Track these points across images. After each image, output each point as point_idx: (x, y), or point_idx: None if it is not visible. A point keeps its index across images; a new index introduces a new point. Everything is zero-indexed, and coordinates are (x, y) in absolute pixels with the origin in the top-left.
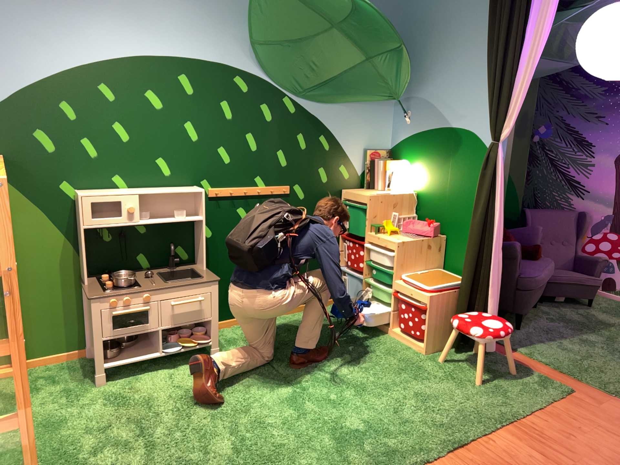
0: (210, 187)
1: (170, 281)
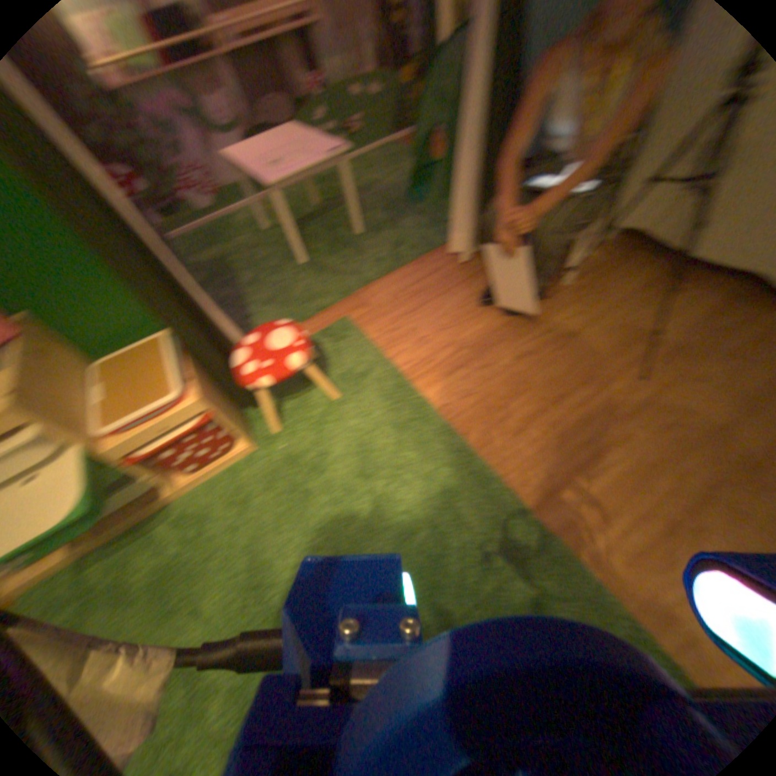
0: None
1: None
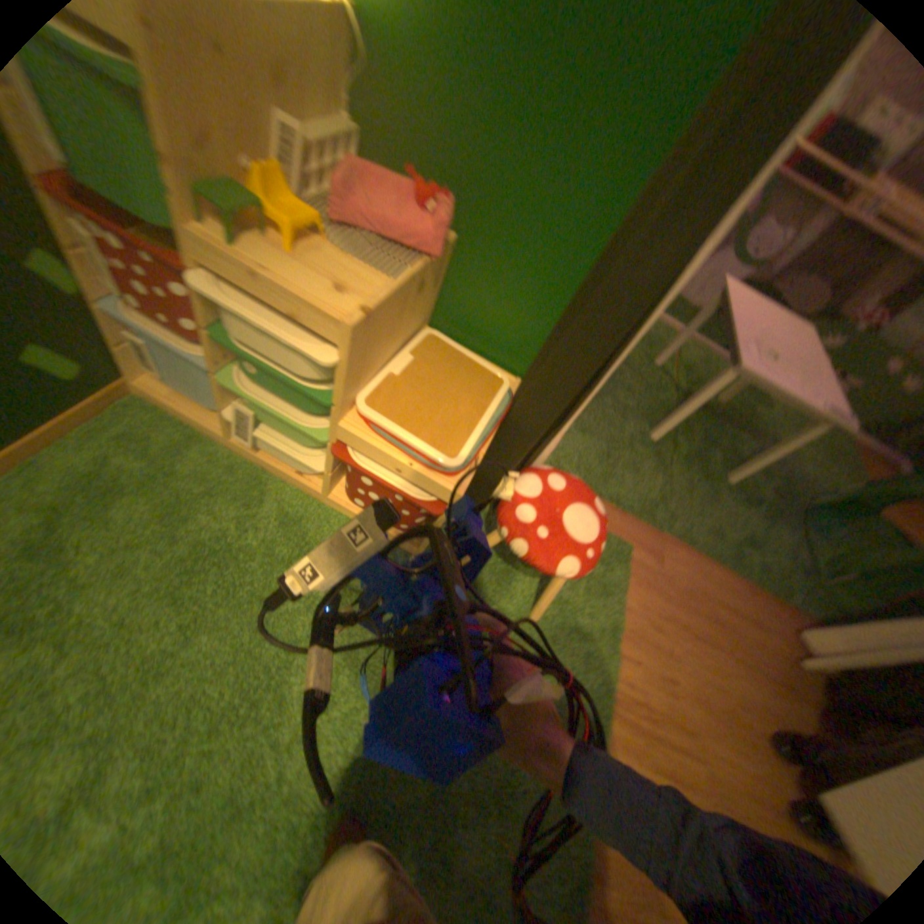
0: None
1: None
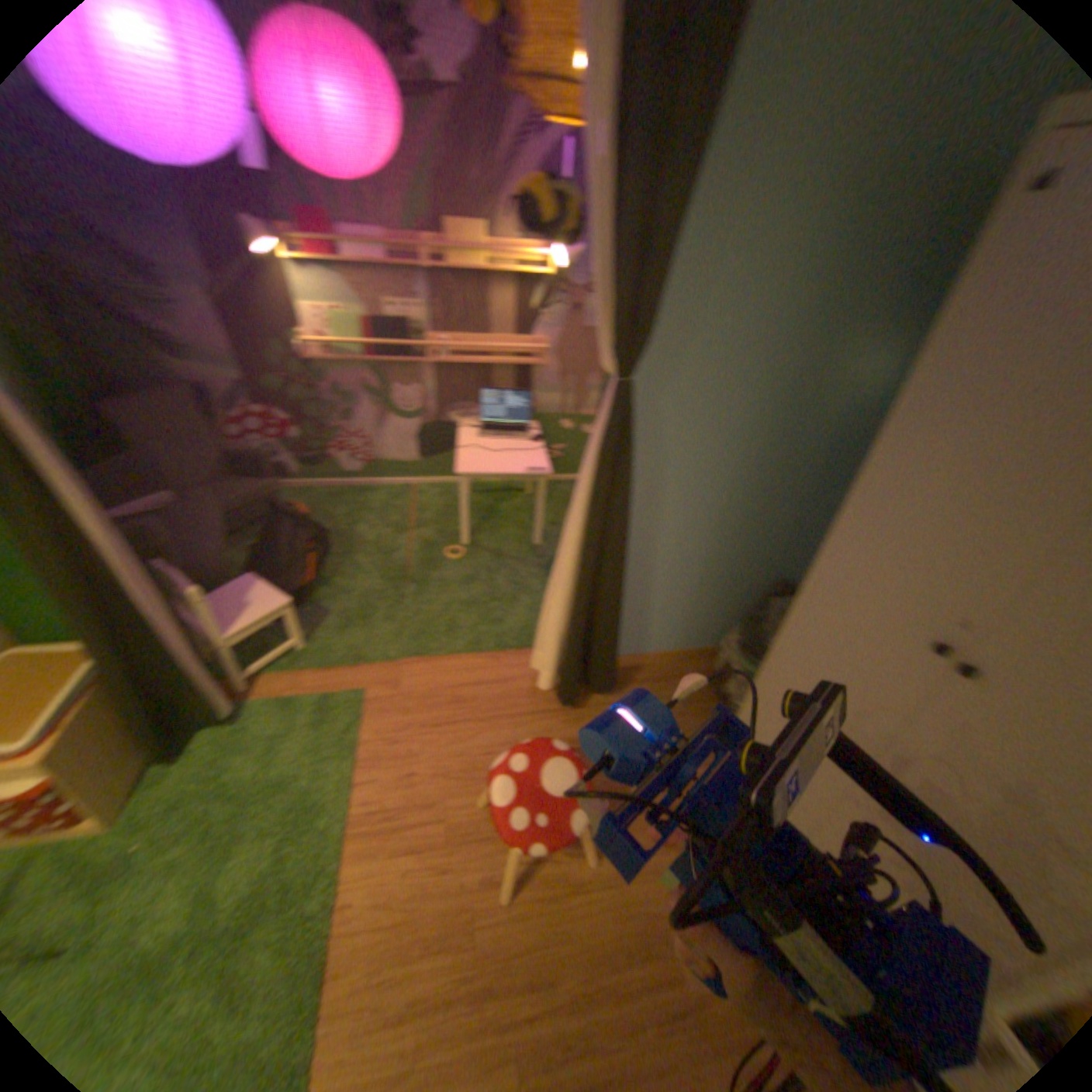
0: None
1: None
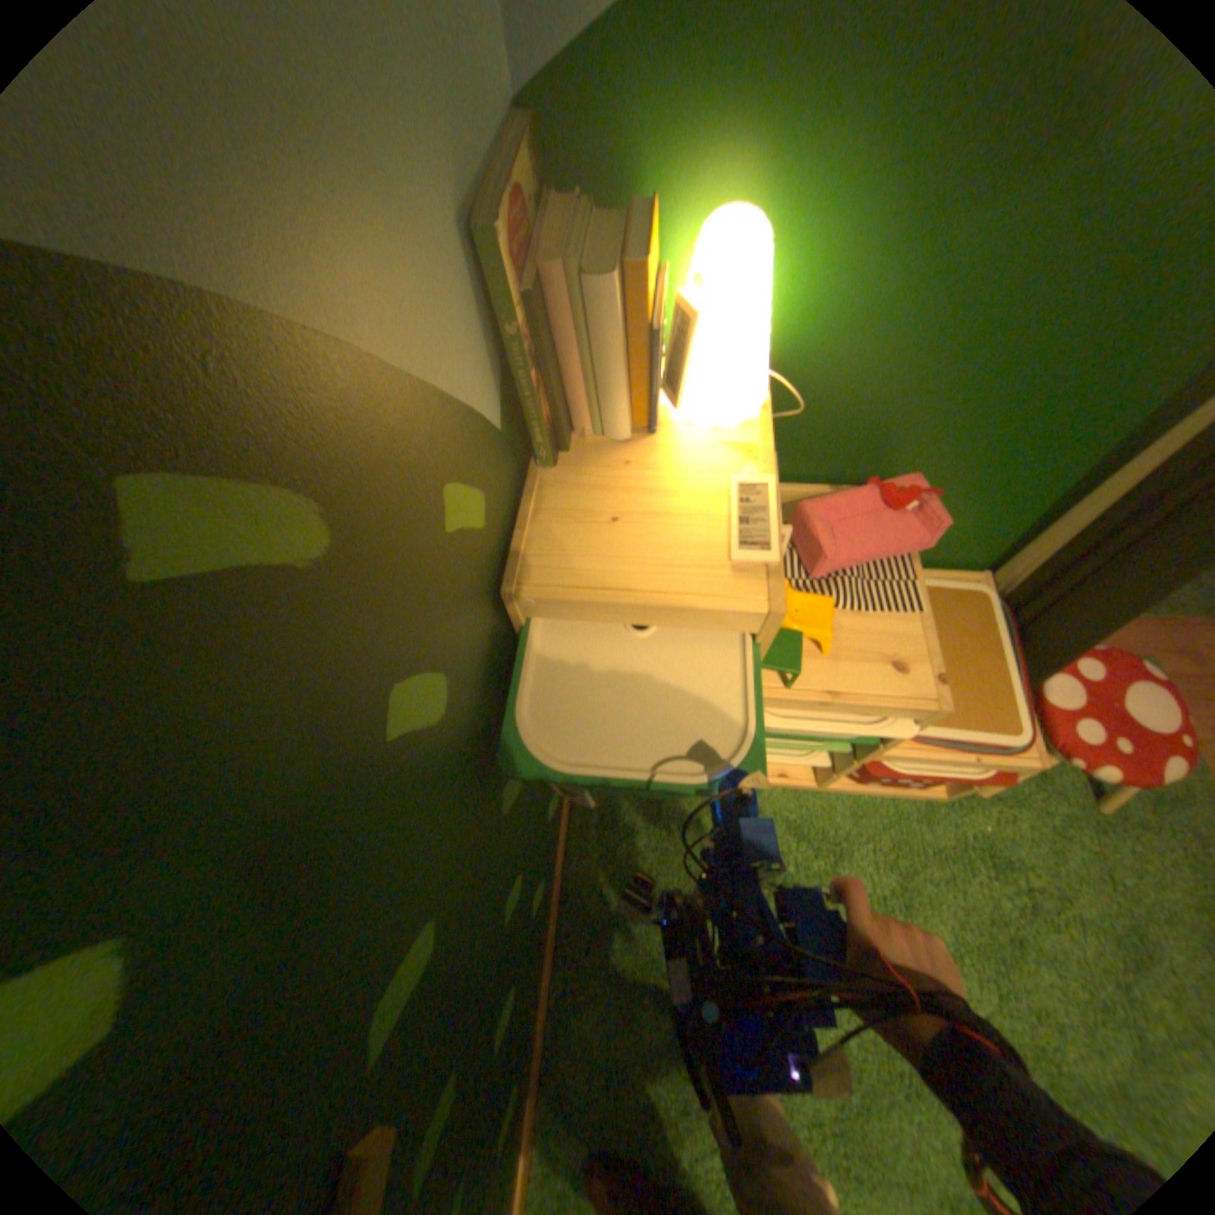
0: None
1: None
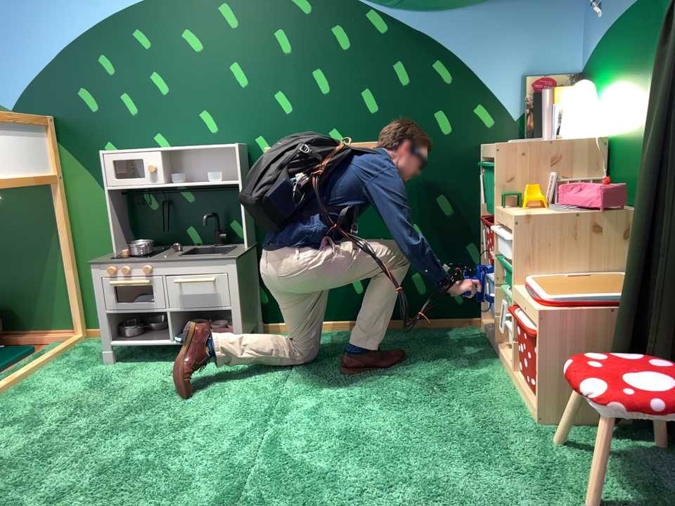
0: (264, 144)
1: (181, 255)
